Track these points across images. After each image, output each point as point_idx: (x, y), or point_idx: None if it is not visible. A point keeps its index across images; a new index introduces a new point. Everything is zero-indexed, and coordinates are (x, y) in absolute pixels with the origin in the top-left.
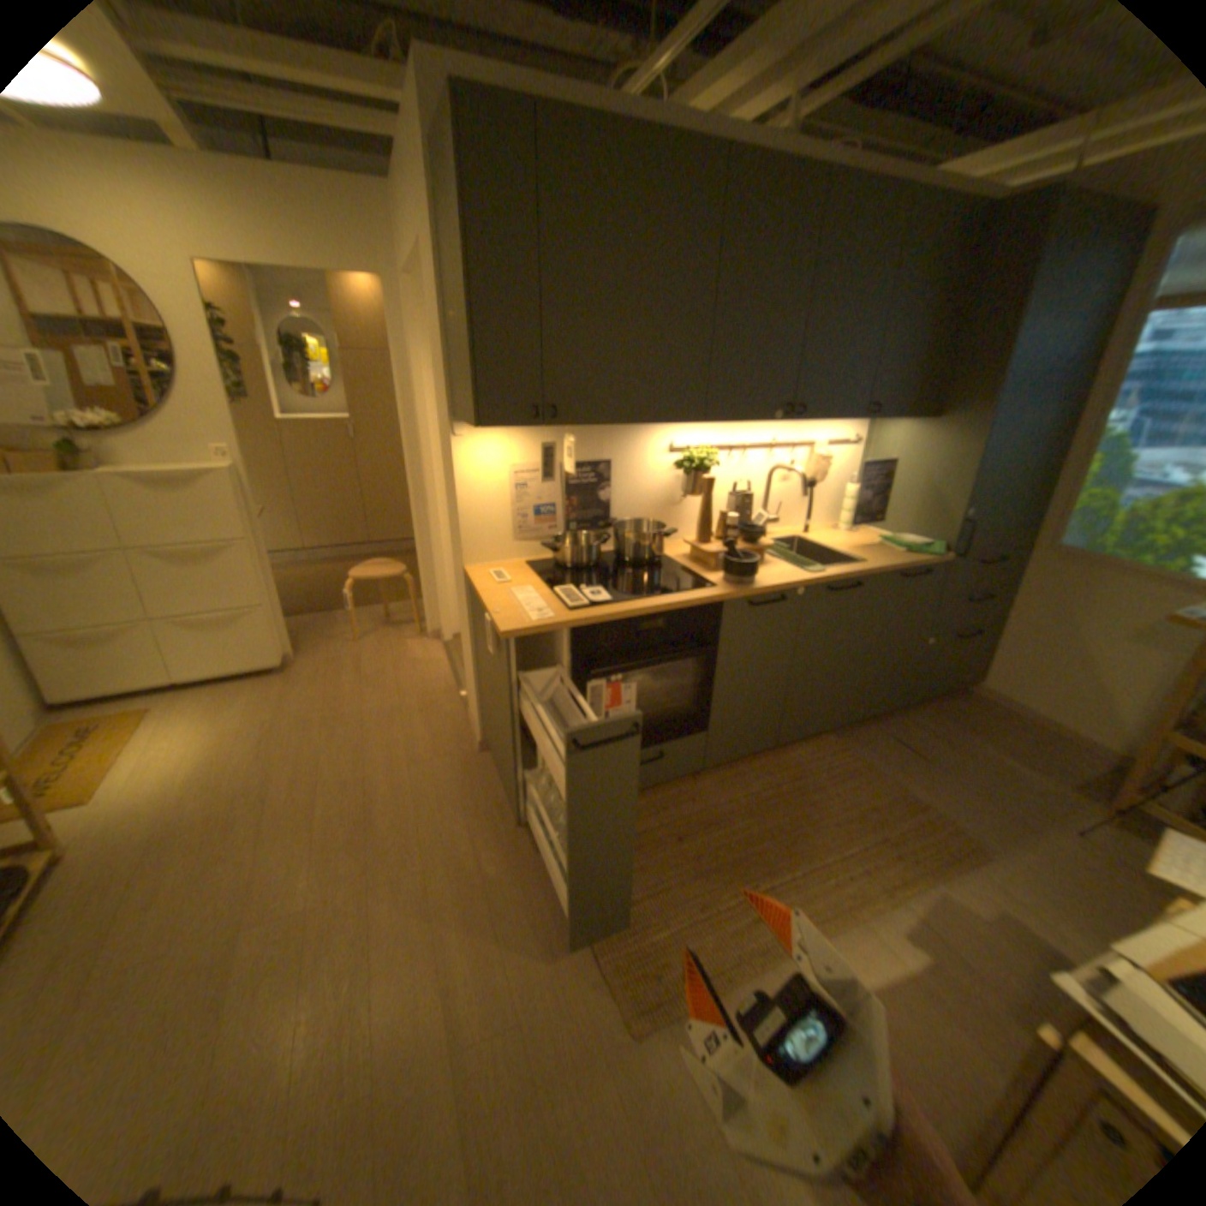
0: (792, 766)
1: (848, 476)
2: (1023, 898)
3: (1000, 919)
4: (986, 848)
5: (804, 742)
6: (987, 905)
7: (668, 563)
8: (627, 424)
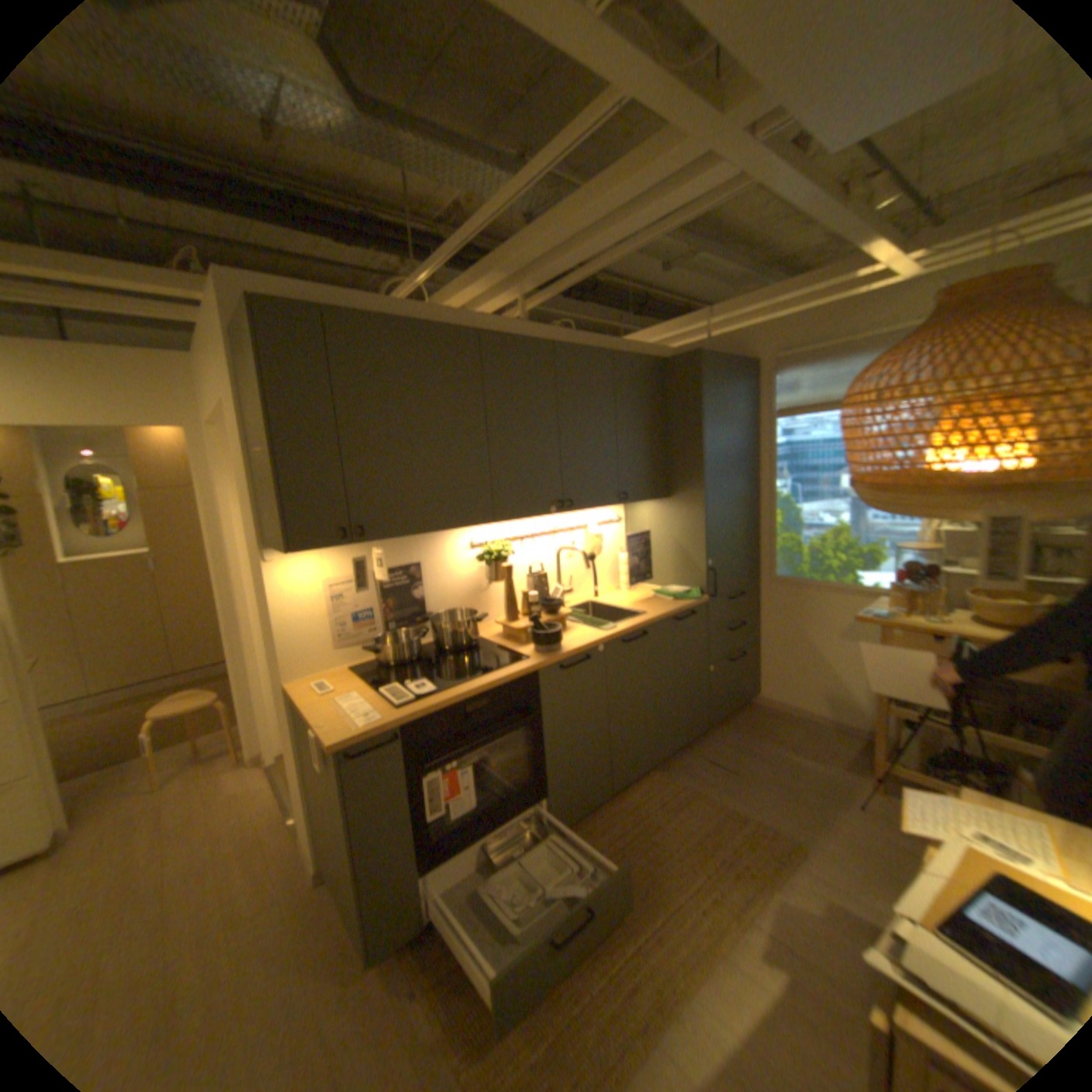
0: (631, 813)
1: (619, 547)
2: (840, 885)
3: (829, 913)
4: (801, 846)
5: (637, 786)
6: (816, 903)
7: (486, 645)
8: (431, 533)
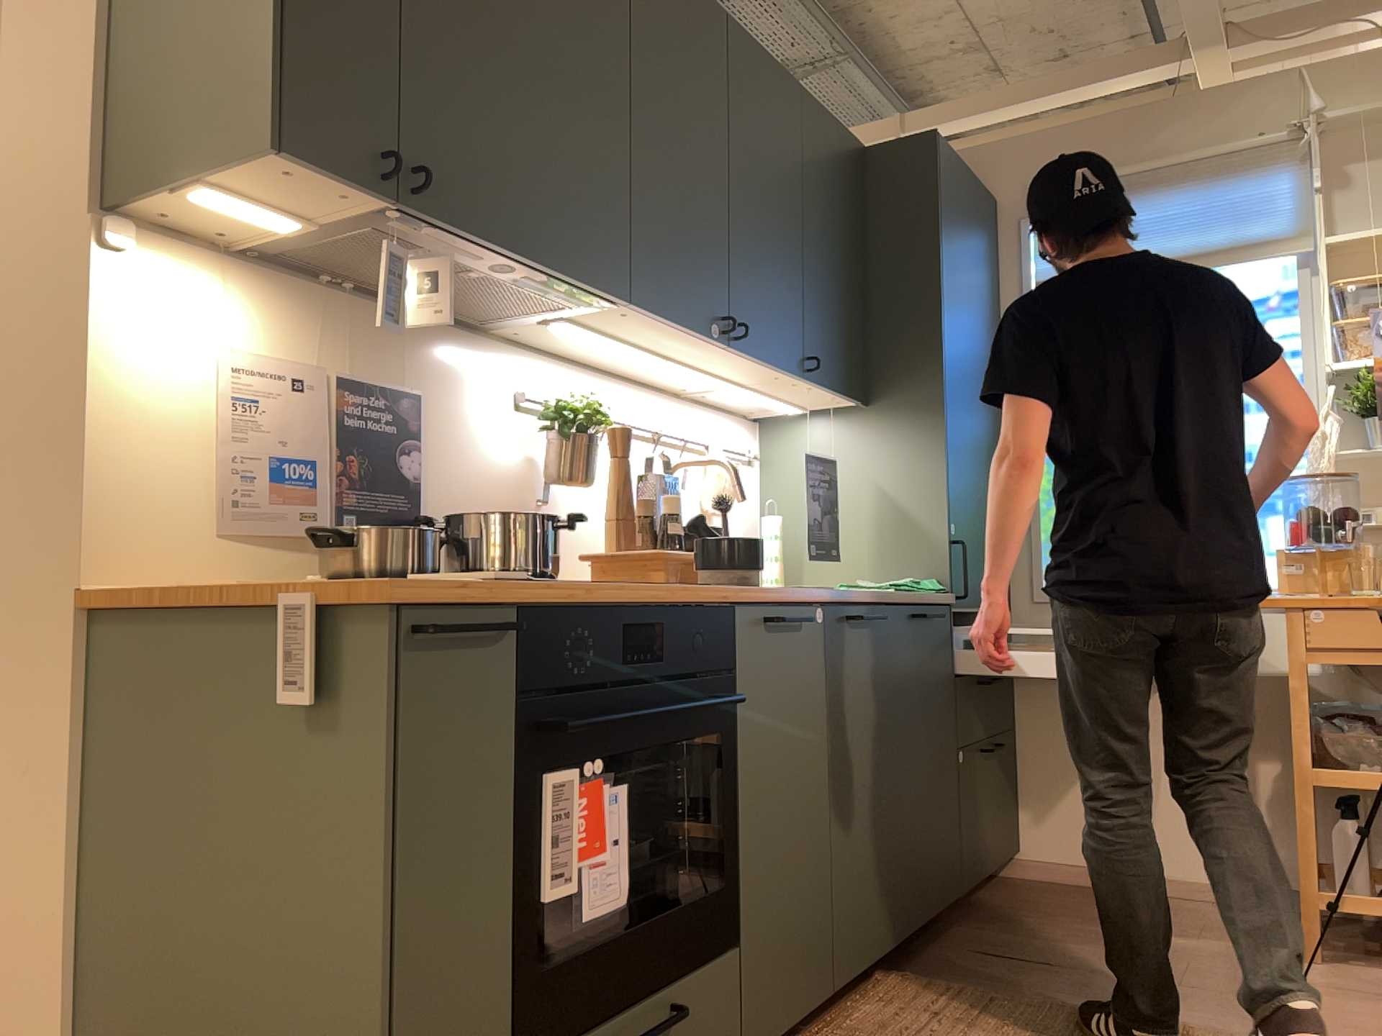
0: (875, 1031)
1: (758, 510)
2: None
3: None
4: None
5: (858, 994)
6: None
7: None
8: (526, 263)
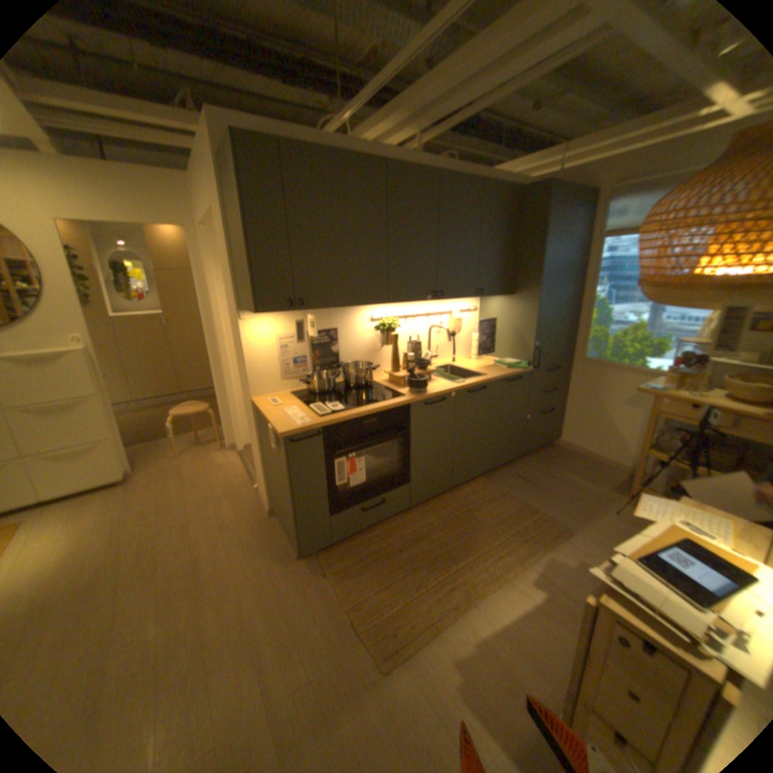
0: (461, 499)
1: (472, 329)
2: (591, 553)
3: (581, 566)
4: (570, 529)
5: (467, 484)
6: (573, 560)
7: (377, 386)
8: (345, 308)
